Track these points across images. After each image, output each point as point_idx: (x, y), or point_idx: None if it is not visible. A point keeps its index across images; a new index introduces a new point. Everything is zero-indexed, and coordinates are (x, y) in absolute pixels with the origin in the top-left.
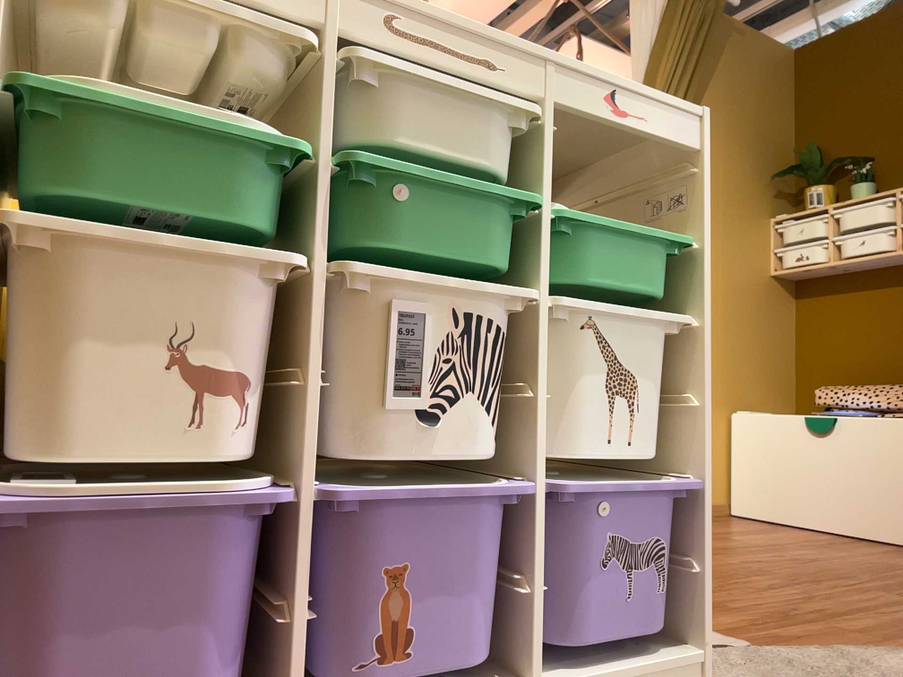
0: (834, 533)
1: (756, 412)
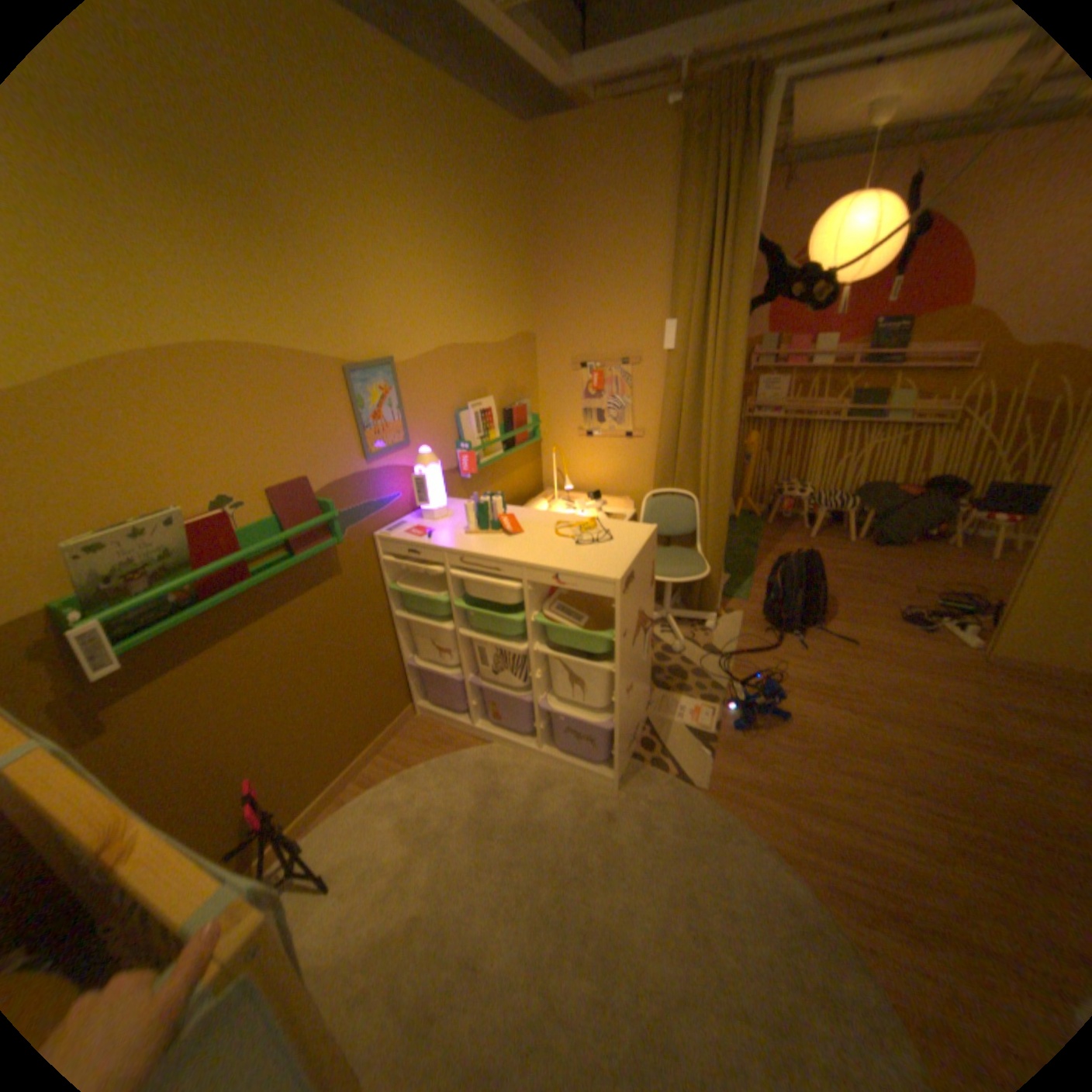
0: None
1: None
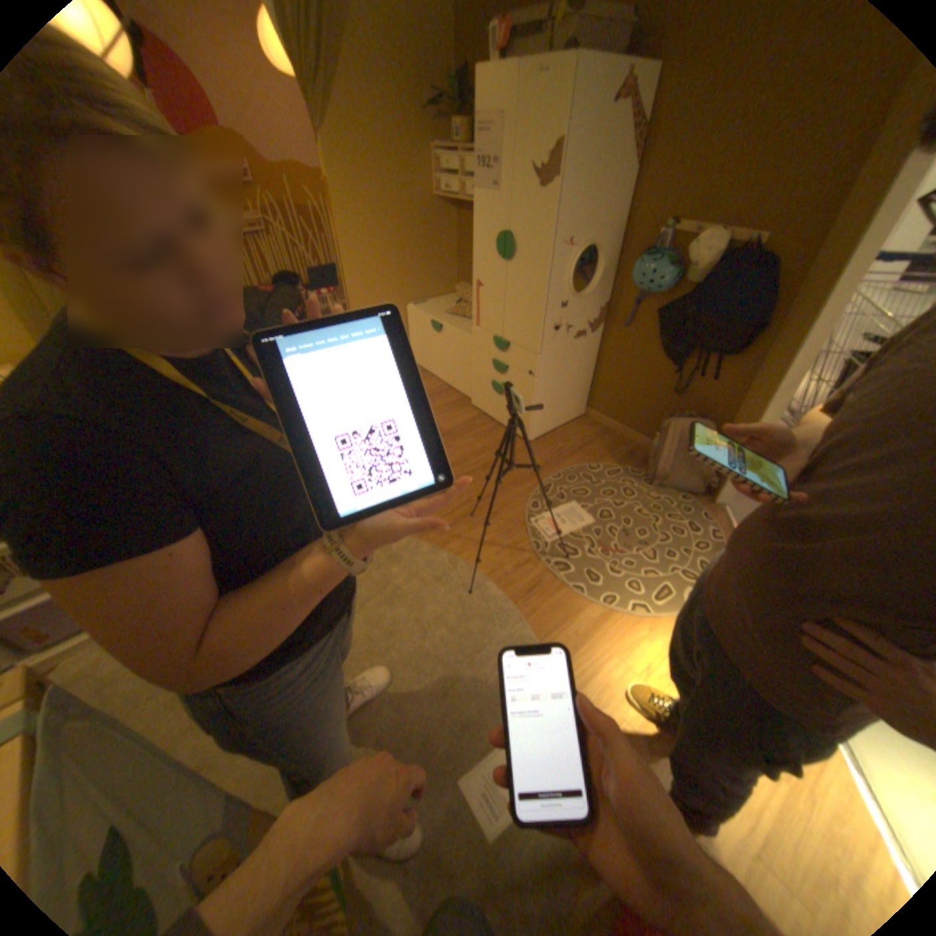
0: (445, 385)
1: (427, 303)
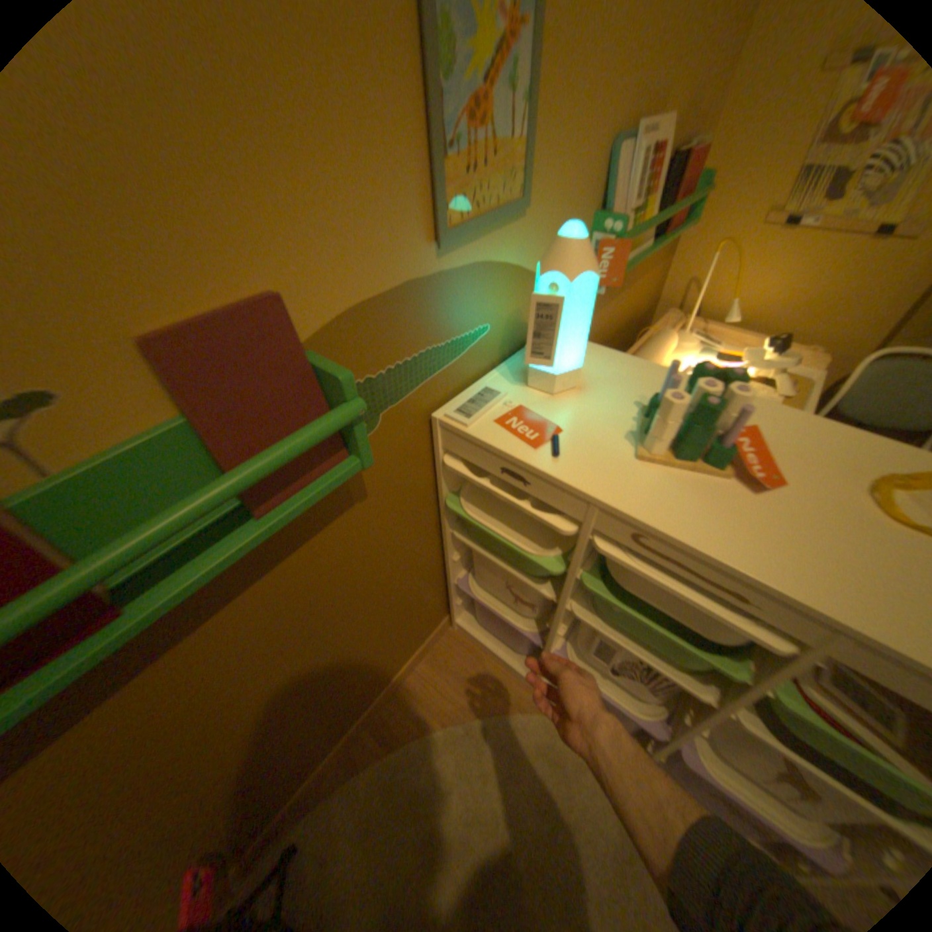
0: None
1: None
